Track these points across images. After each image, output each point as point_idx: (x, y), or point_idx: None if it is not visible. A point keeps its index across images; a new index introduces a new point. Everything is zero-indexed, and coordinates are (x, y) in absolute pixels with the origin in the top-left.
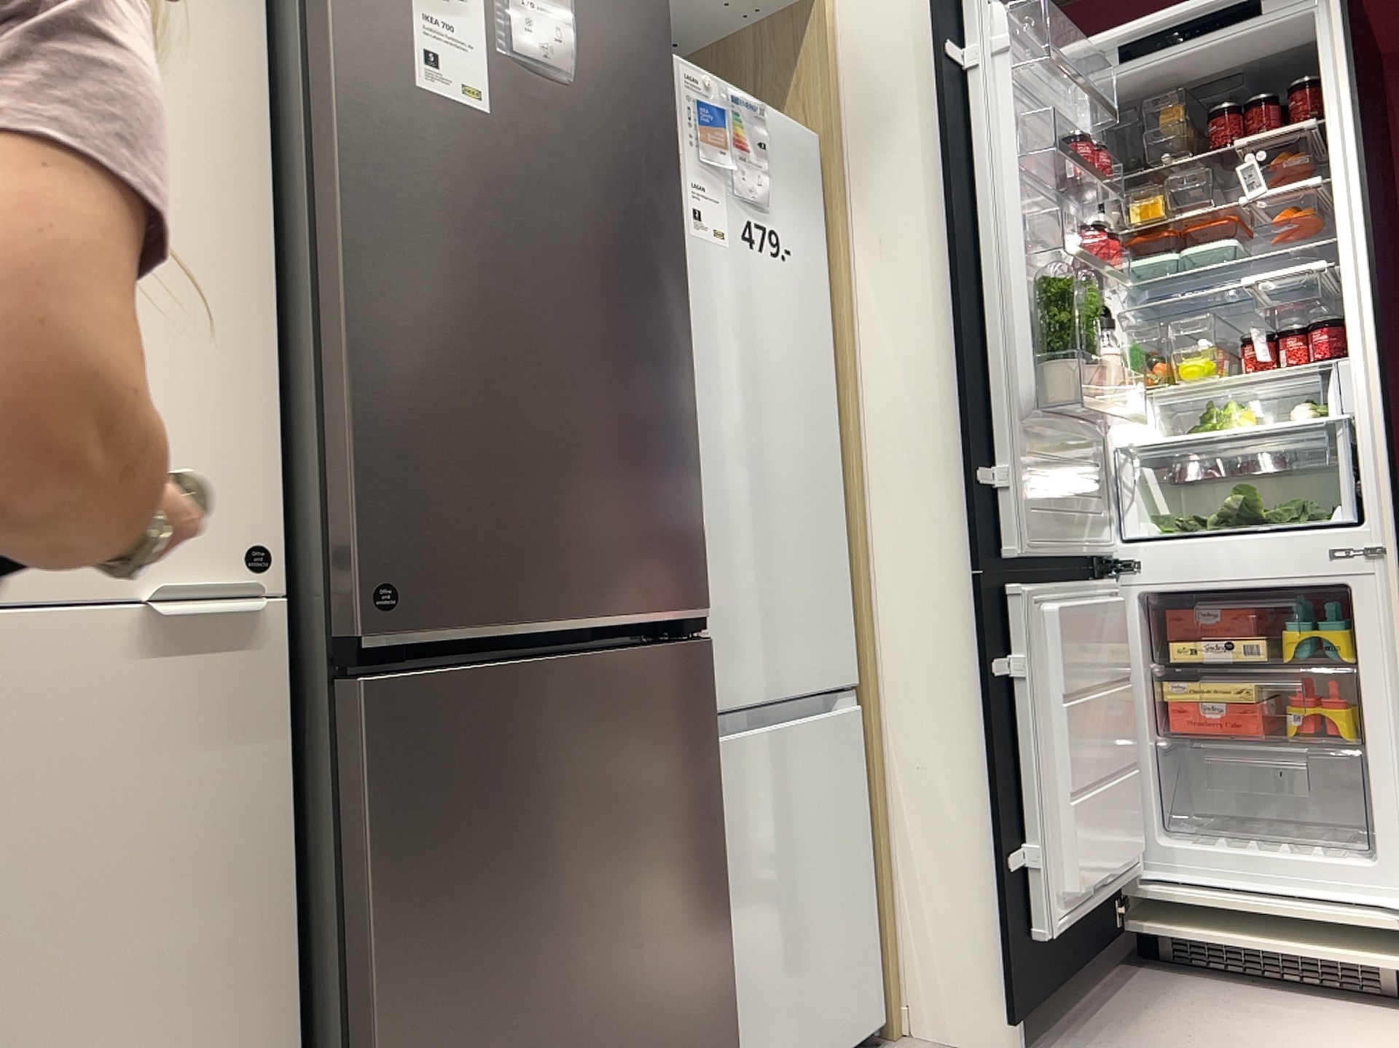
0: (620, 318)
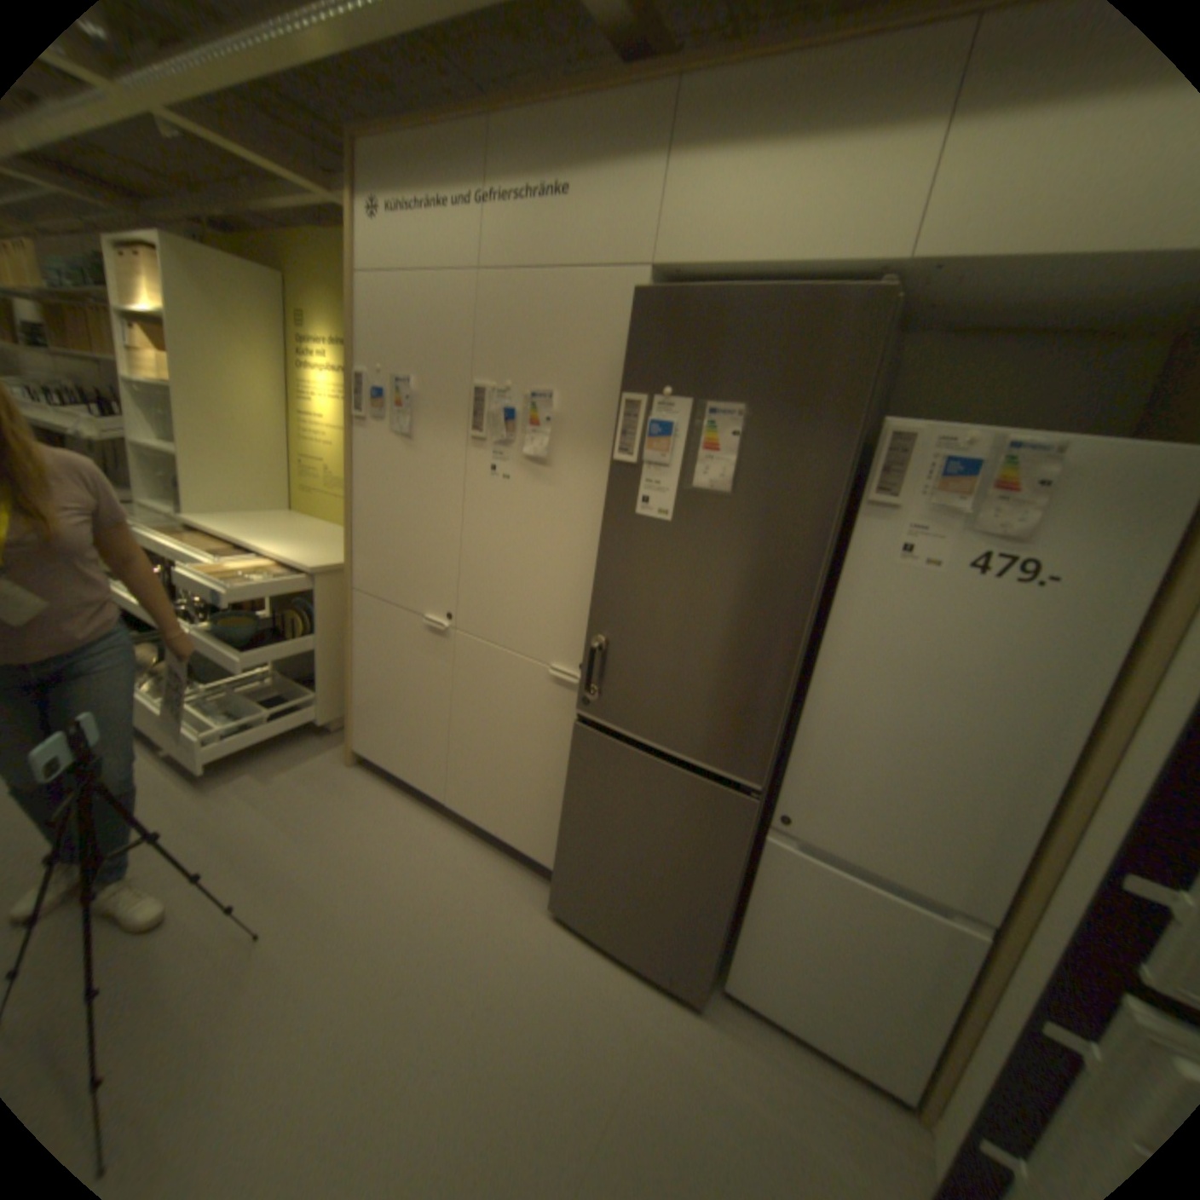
0: (735, 624)
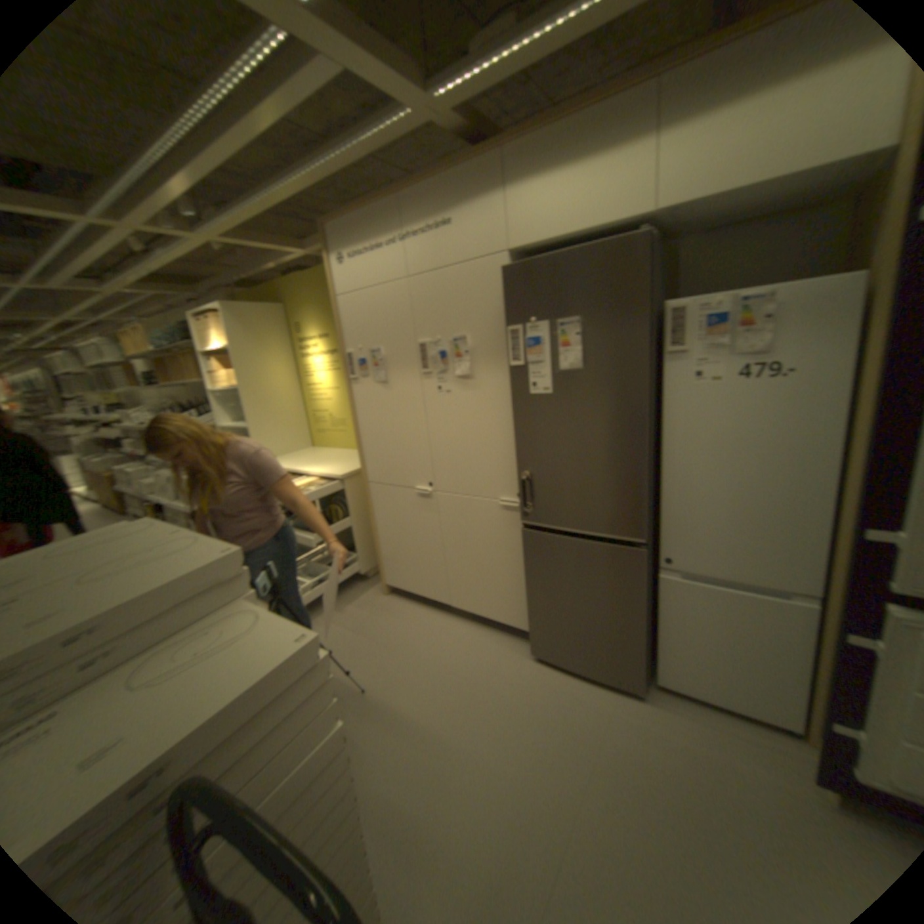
0: (603, 444)
